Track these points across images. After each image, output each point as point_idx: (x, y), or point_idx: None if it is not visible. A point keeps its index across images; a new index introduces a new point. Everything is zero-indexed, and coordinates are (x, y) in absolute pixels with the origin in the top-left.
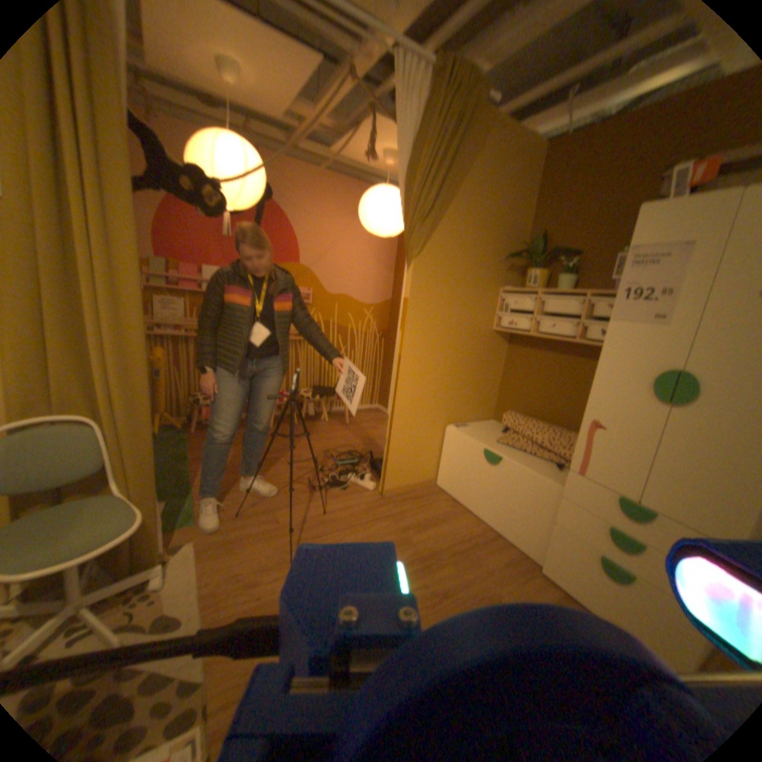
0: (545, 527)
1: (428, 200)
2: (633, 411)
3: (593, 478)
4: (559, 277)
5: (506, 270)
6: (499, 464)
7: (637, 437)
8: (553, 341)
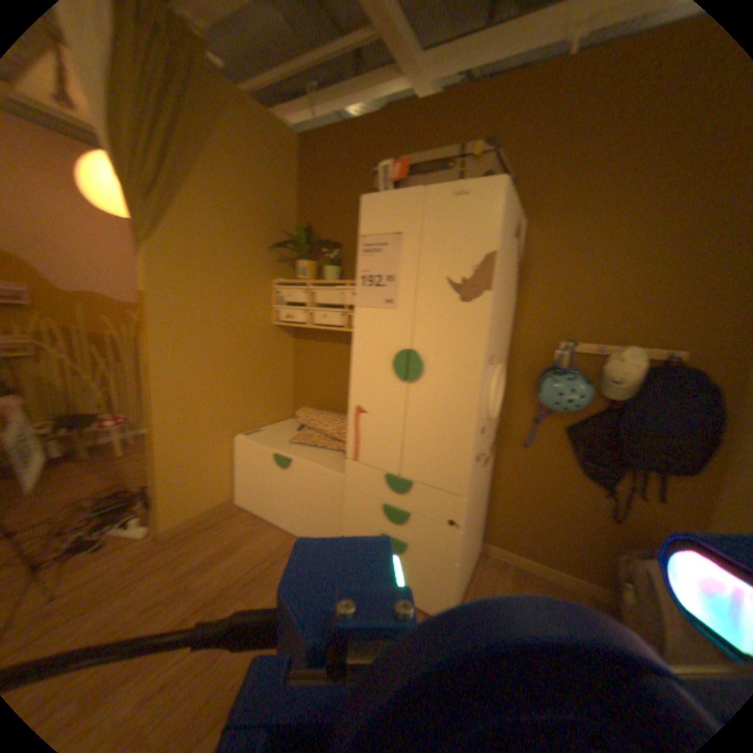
0: (336, 520)
1: (145, 170)
2: (382, 392)
3: (364, 462)
4: (323, 270)
5: (275, 262)
6: (289, 468)
7: (388, 416)
8: (330, 333)
